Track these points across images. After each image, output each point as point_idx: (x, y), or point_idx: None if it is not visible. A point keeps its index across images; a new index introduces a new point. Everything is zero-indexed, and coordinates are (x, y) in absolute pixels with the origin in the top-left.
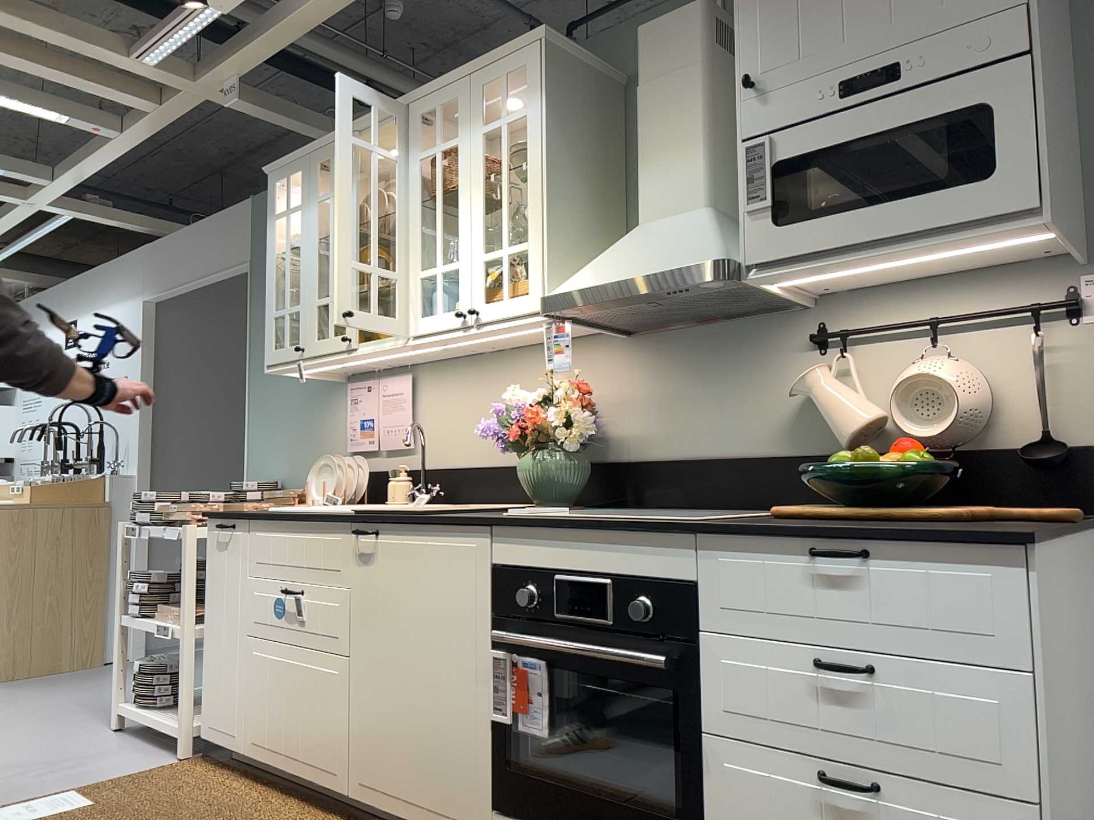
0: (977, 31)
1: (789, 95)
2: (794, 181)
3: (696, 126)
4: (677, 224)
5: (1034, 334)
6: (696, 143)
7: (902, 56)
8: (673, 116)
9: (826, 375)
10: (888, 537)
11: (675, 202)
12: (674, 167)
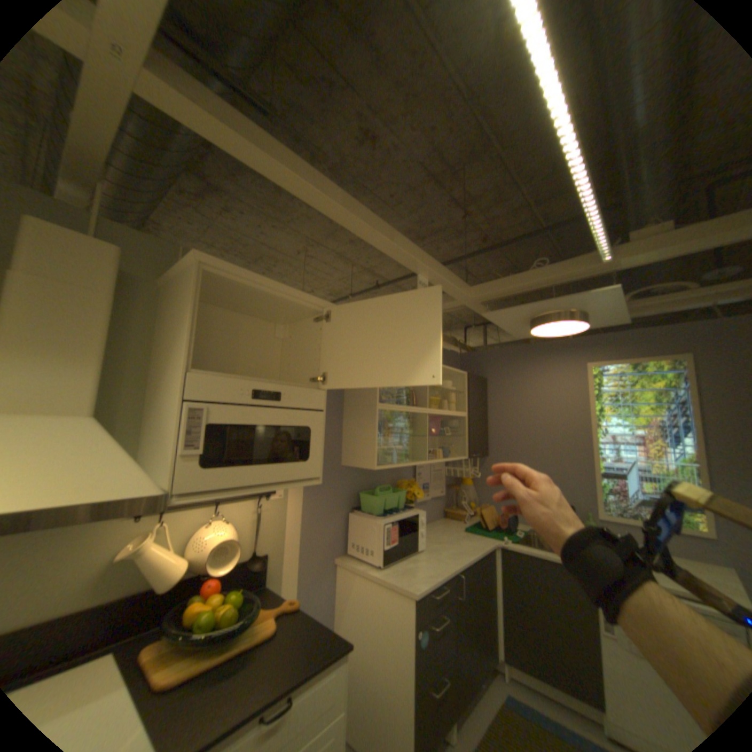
0: (311, 393)
1: (225, 383)
2: (219, 439)
3: (96, 344)
4: (67, 431)
5: (256, 505)
6: (93, 359)
7: (284, 390)
8: (69, 323)
9: (140, 536)
10: (303, 683)
11: (54, 403)
12: (60, 370)
